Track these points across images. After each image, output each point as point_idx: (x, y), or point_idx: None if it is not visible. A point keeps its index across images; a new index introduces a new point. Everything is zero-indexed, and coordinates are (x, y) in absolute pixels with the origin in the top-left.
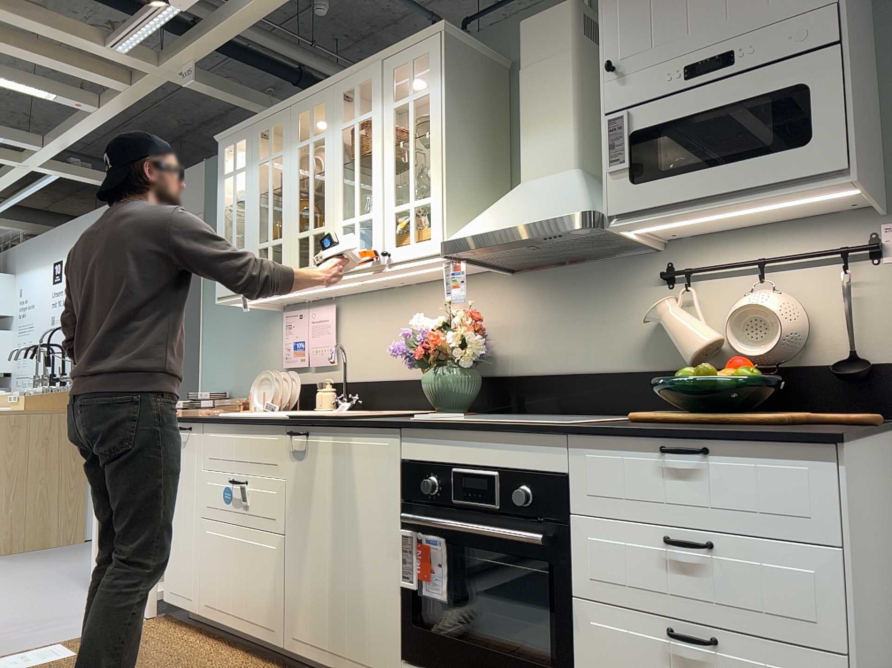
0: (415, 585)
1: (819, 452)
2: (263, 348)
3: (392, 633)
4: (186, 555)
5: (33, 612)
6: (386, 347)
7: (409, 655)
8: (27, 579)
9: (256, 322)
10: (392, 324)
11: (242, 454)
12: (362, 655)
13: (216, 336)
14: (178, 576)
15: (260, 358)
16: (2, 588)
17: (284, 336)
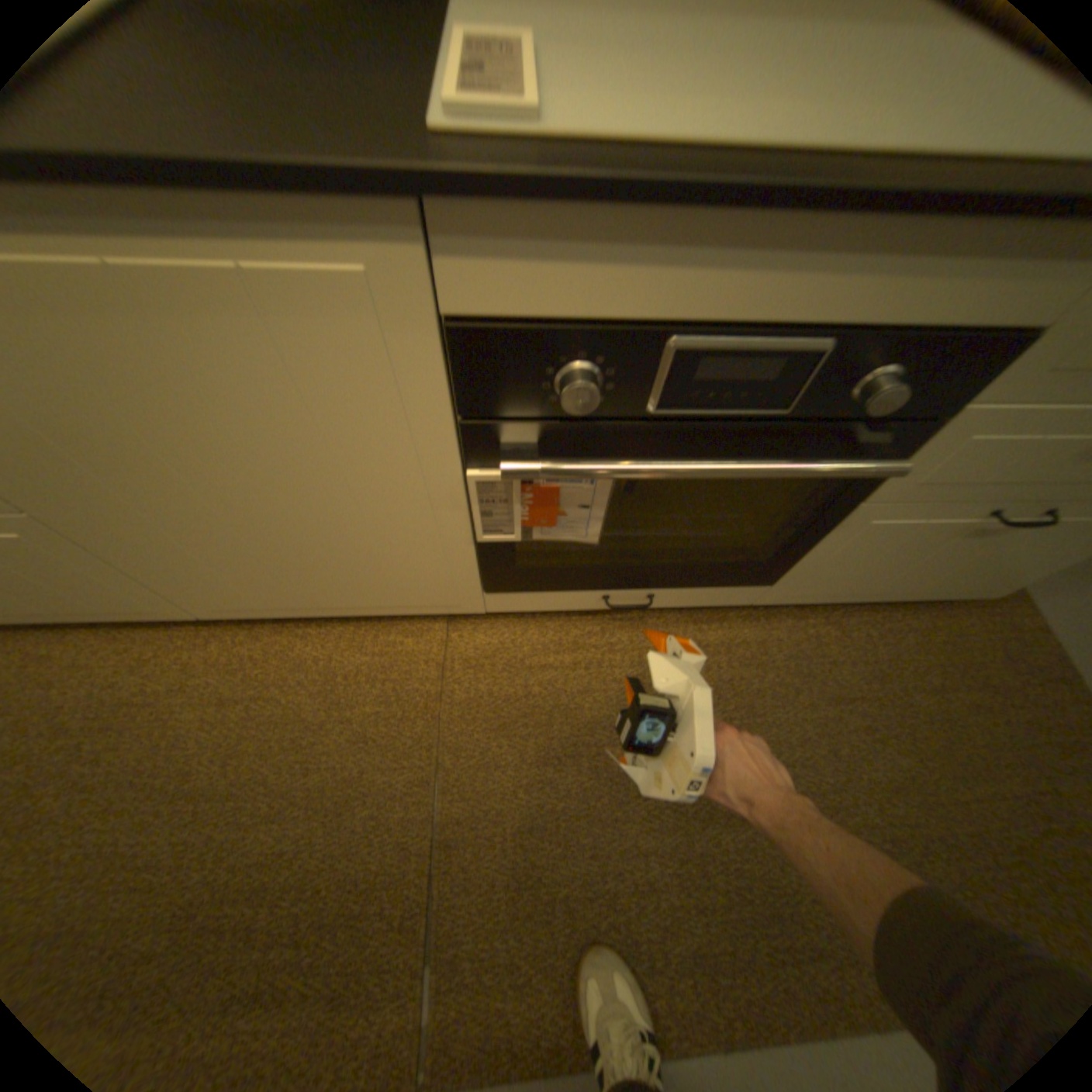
0: (518, 536)
1: None
2: None
3: (460, 578)
4: None
5: None
6: None
7: (500, 587)
8: None
9: None
10: None
11: None
12: (395, 602)
13: None
14: None
15: None
16: None
17: None
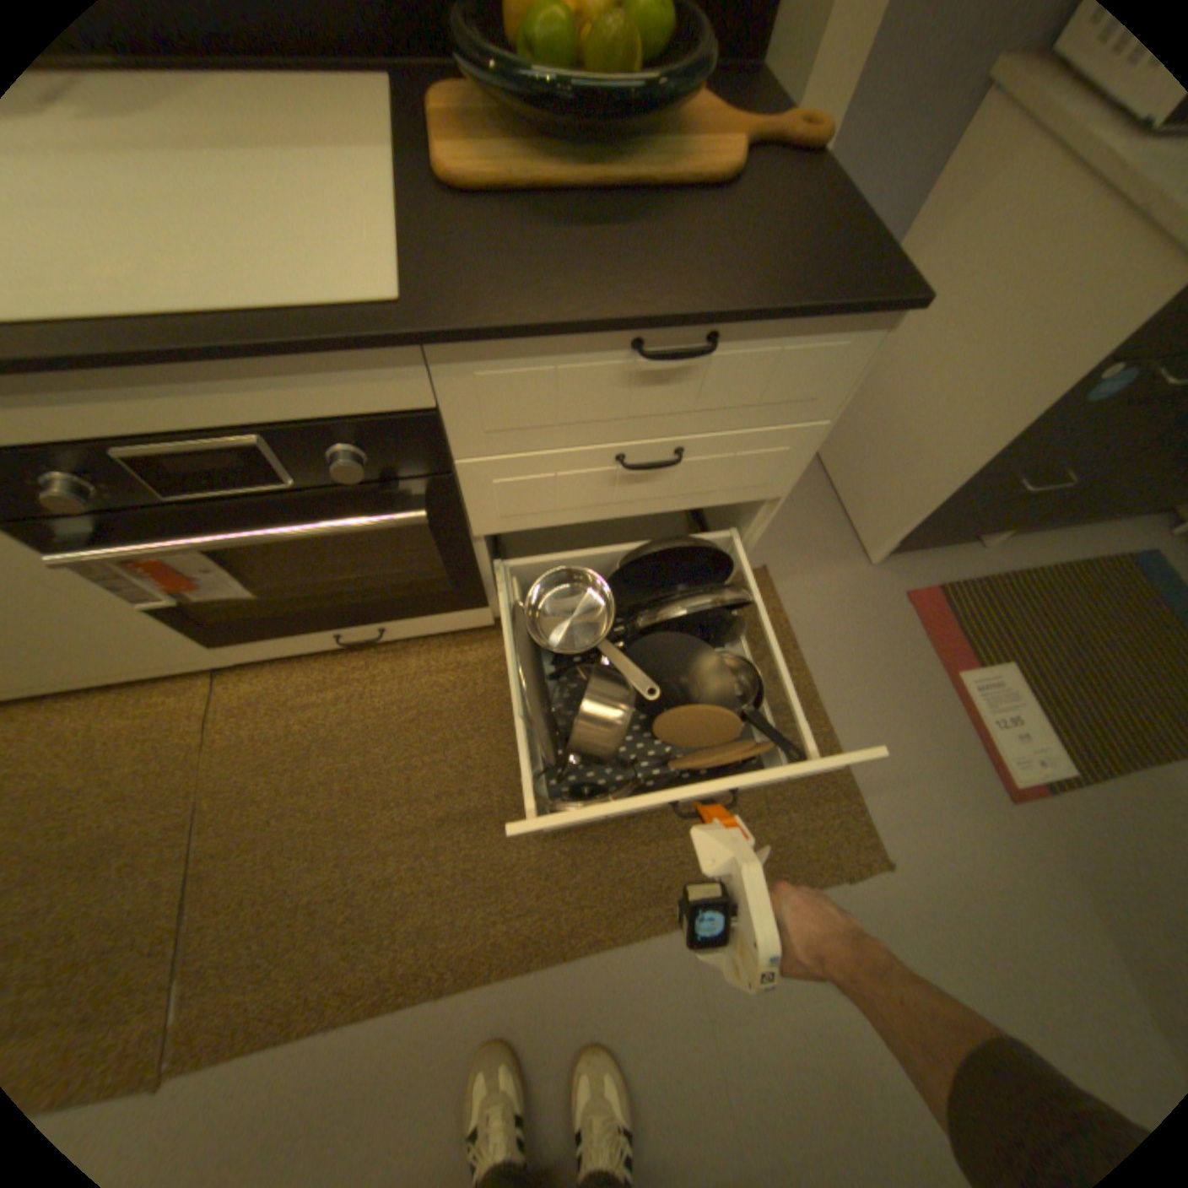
0: (168, 601)
1: (875, 319)
2: None
3: (164, 640)
4: None
5: None
6: None
7: (218, 642)
8: None
9: None
10: None
11: None
12: (124, 668)
13: None
14: None
15: None
16: None
17: None
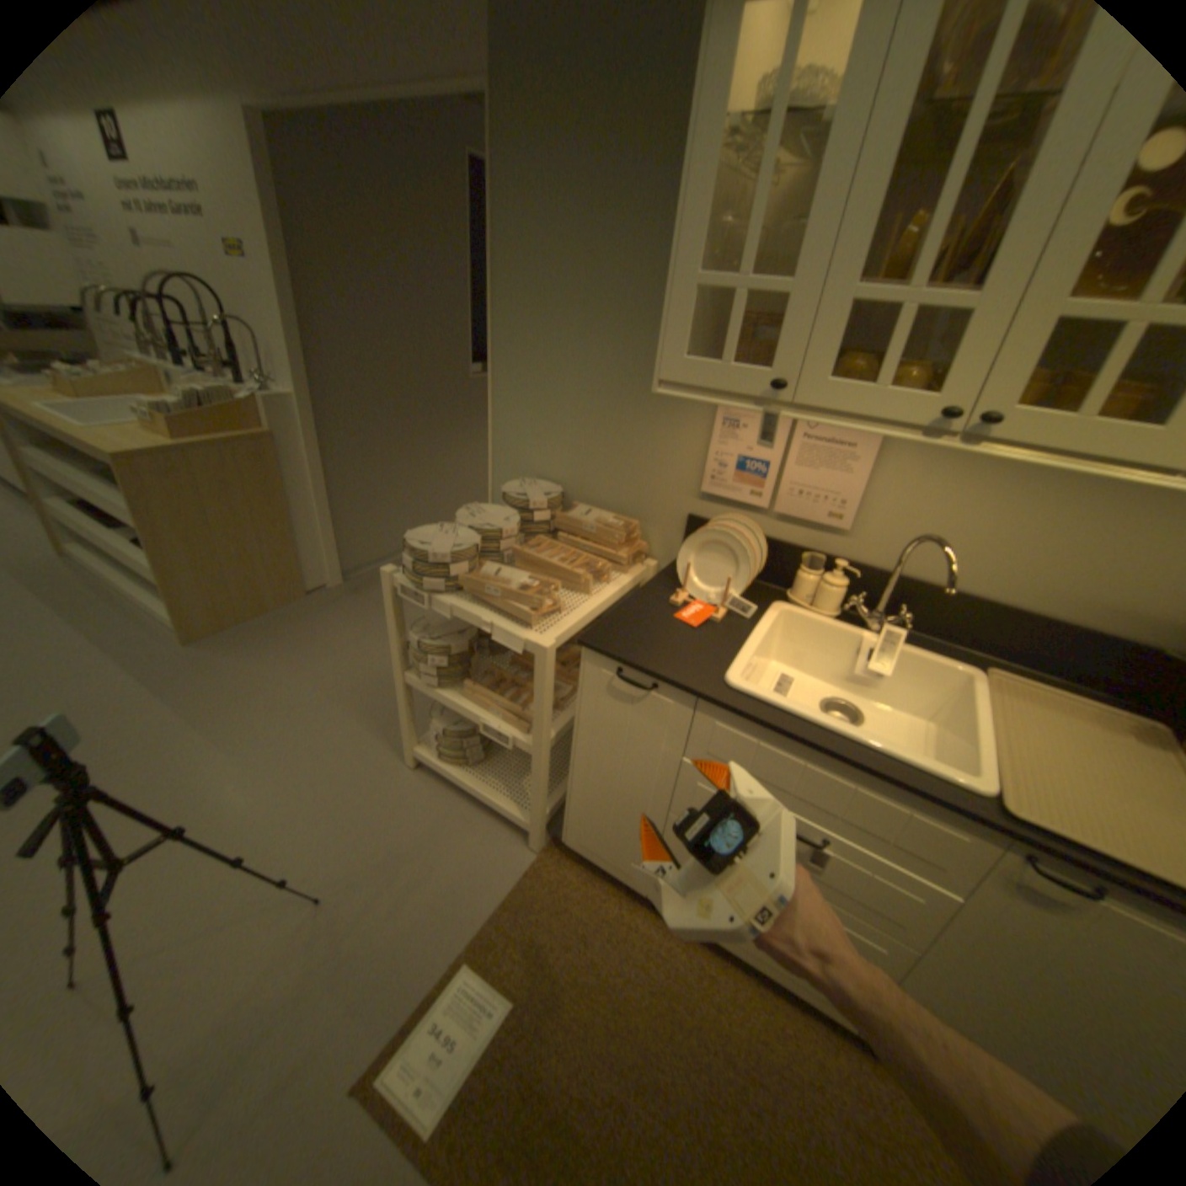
0: None
1: None
2: (648, 438)
3: None
4: (625, 833)
5: (356, 837)
6: (1007, 541)
7: None
8: (289, 720)
9: (635, 385)
10: (1046, 506)
11: (828, 803)
12: None
13: (526, 381)
14: (600, 841)
15: (636, 451)
16: (264, 748)
17: (717, 438)
